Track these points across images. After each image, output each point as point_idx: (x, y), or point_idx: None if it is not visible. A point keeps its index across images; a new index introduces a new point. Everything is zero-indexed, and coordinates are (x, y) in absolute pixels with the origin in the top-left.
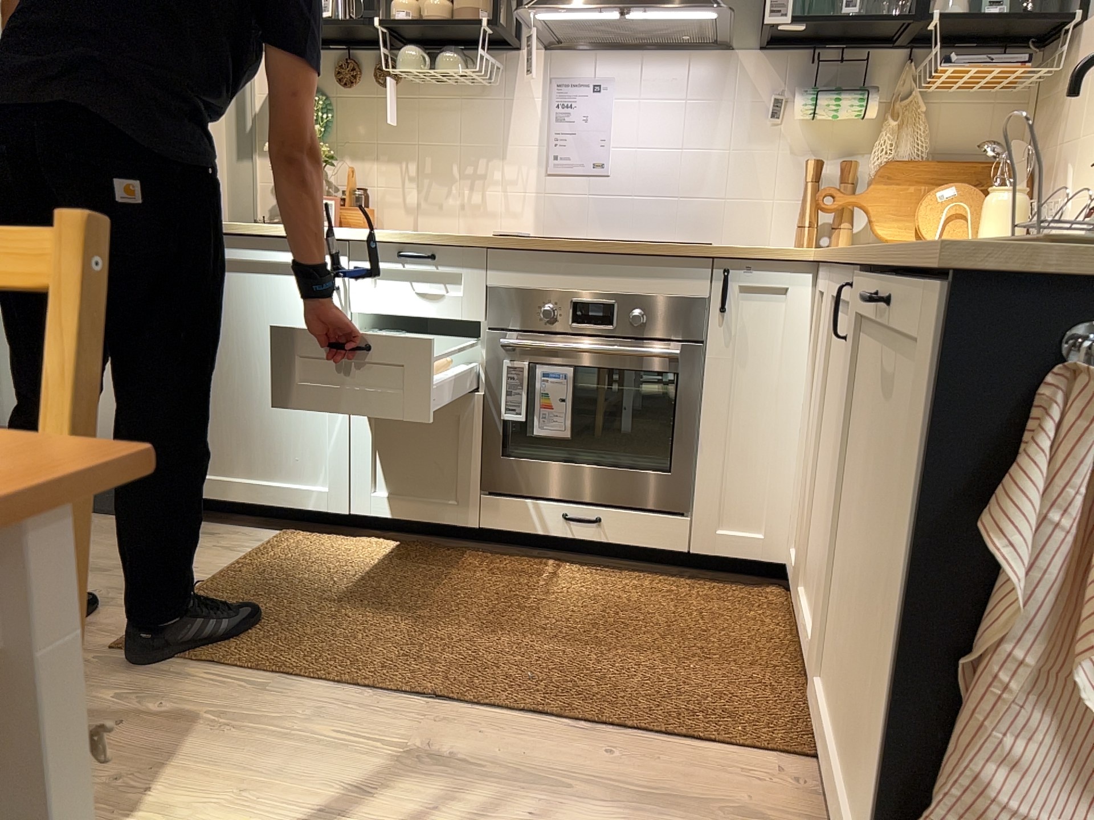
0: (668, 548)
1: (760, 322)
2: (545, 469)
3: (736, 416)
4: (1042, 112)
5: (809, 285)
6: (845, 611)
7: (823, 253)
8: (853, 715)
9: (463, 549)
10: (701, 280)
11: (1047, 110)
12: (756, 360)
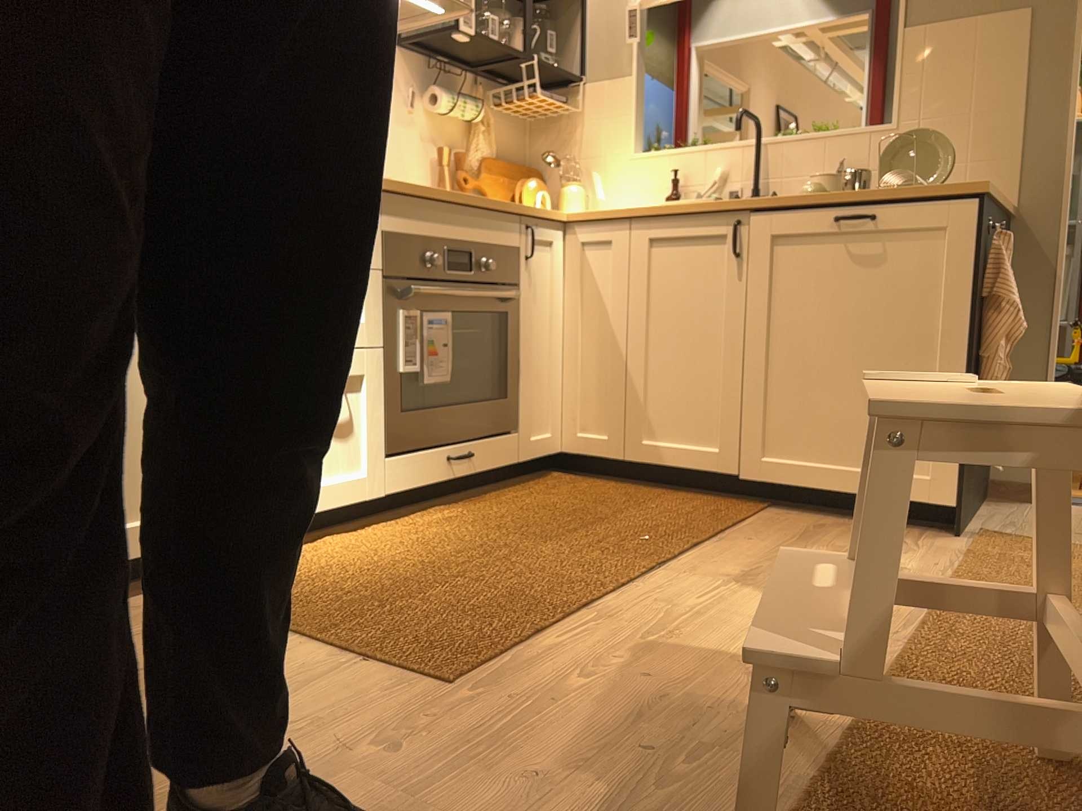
0: (507, 461)
1: (540, 265)
2: (430, 414)
3: (533, 340)
4: (545, 136)
5: (561, 236)
6: (793, 398)
7: (599, 210)
8: (844, 437)
9: (353, 529)
10: (514, 230)
11: (553, 135)
12: (539, 295)
